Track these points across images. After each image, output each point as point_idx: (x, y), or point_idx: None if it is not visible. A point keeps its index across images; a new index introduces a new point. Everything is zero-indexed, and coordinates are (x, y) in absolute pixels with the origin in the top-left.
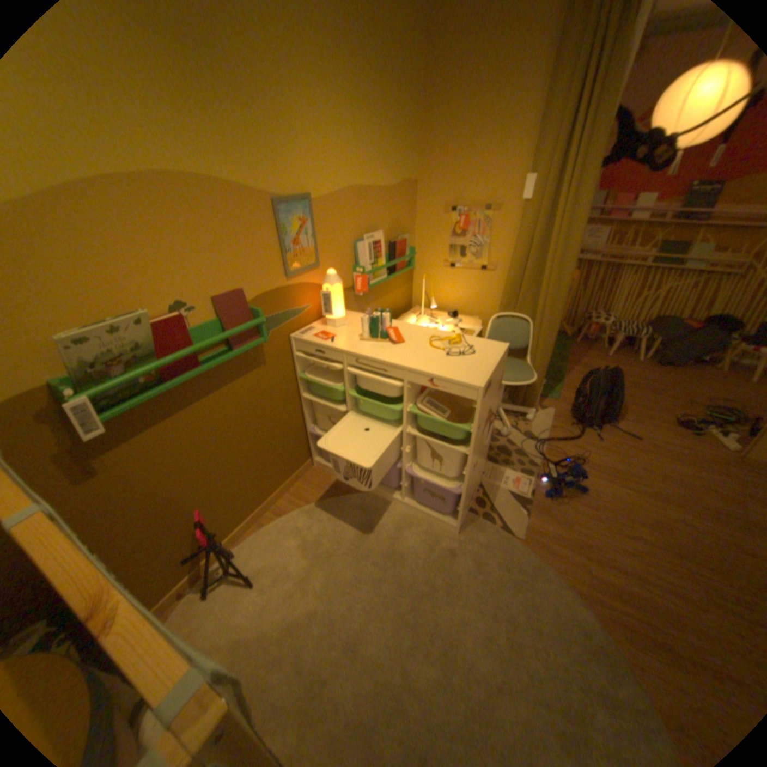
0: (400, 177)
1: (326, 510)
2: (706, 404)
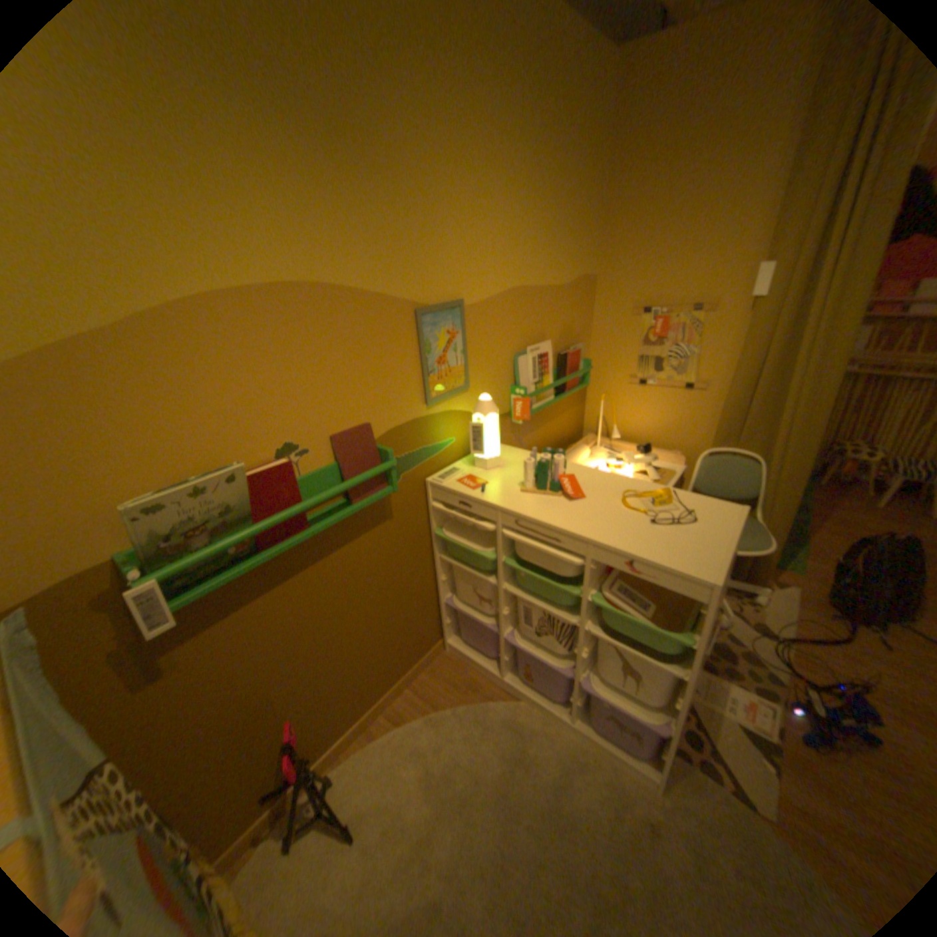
0: (577, 272)
1: (461, 724)
2: None
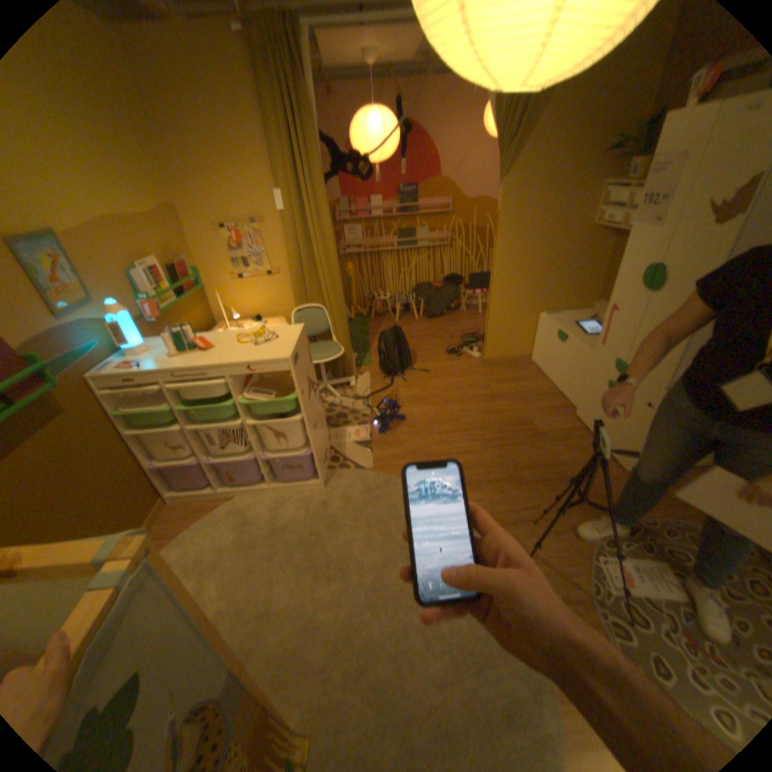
0: (154, 202)
1: (197, 531)
2: (458, 335)
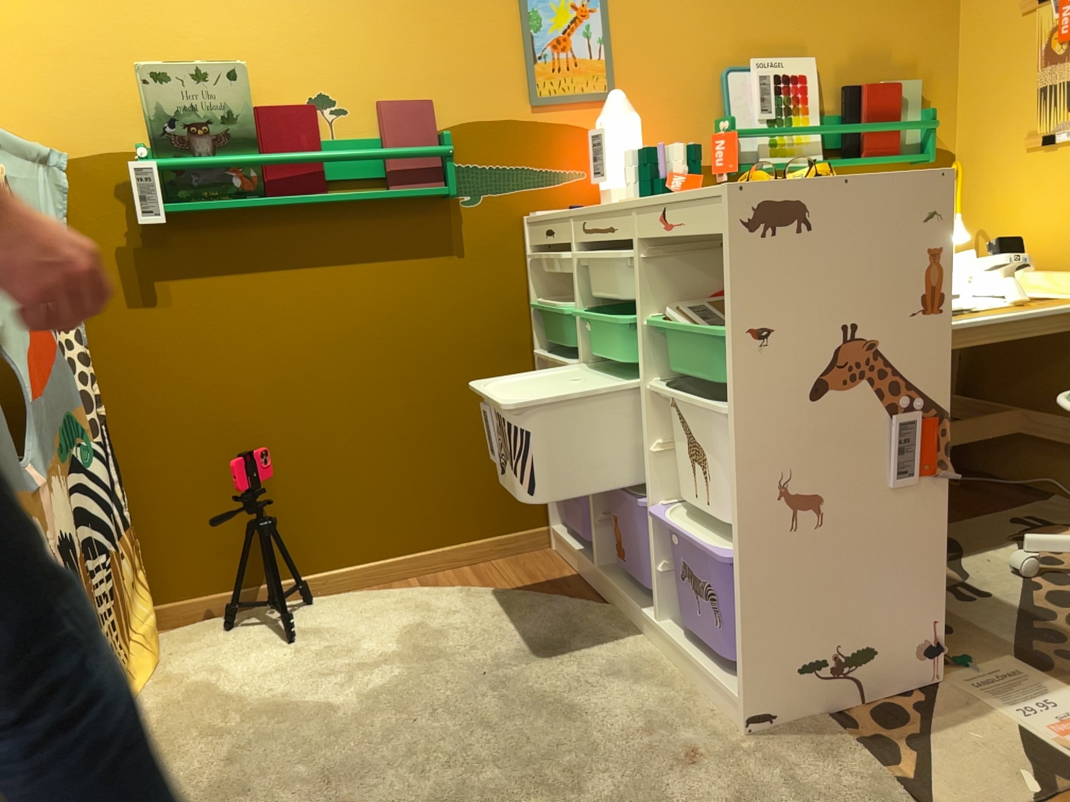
0: None
1: (505, 602)
2: None
